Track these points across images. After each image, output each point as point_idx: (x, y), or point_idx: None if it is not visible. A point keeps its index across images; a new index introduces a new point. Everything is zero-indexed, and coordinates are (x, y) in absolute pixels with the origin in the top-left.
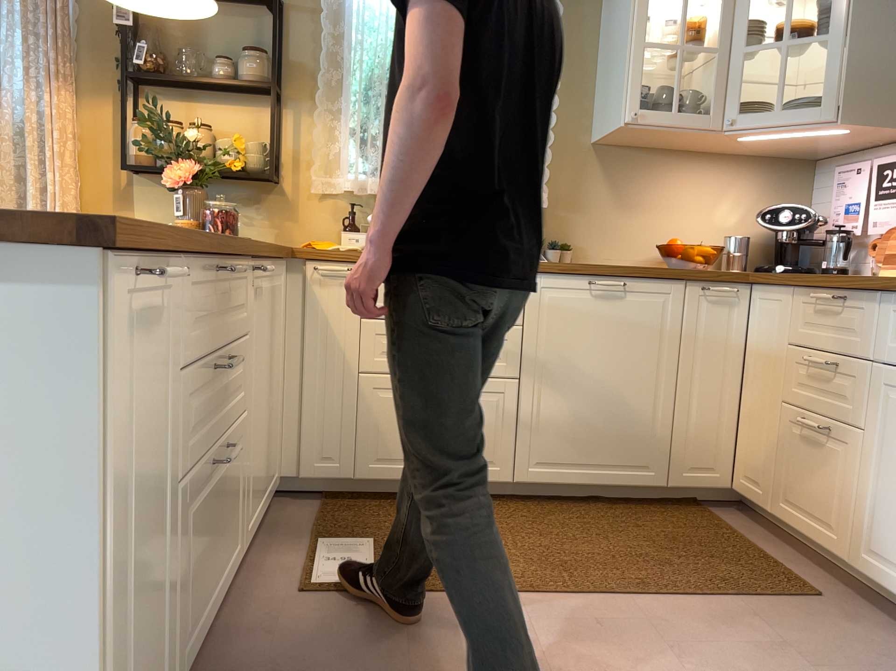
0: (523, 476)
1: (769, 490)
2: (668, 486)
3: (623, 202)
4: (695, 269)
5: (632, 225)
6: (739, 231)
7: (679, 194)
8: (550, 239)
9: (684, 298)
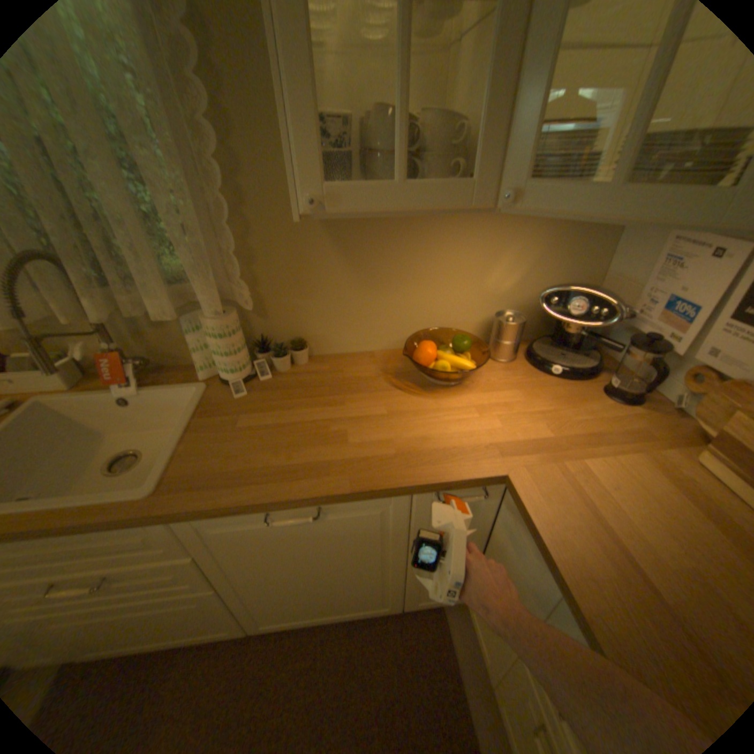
0: (253, 632)
1: (495, 675)
2: (403, 612)
3: (365, 278)
4: (427, 470)
5: (380, 305)
6: (515, 296)
7: (439, 260)
8: (279, 333)
9: (410, 506)
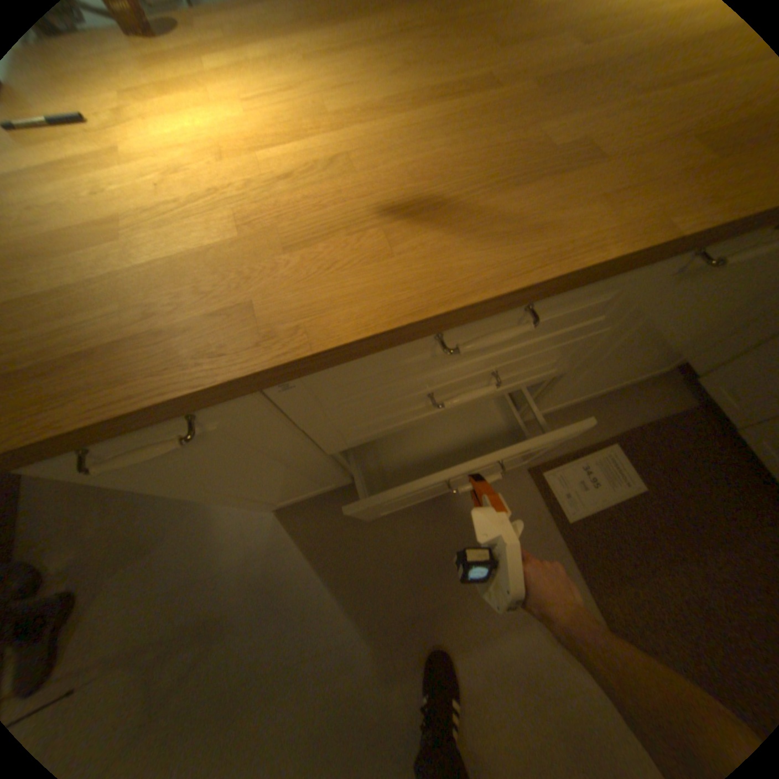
0: None
1: None
2: None
3: None
4: None
5: None
6: None
7: None
8: None
9: None
